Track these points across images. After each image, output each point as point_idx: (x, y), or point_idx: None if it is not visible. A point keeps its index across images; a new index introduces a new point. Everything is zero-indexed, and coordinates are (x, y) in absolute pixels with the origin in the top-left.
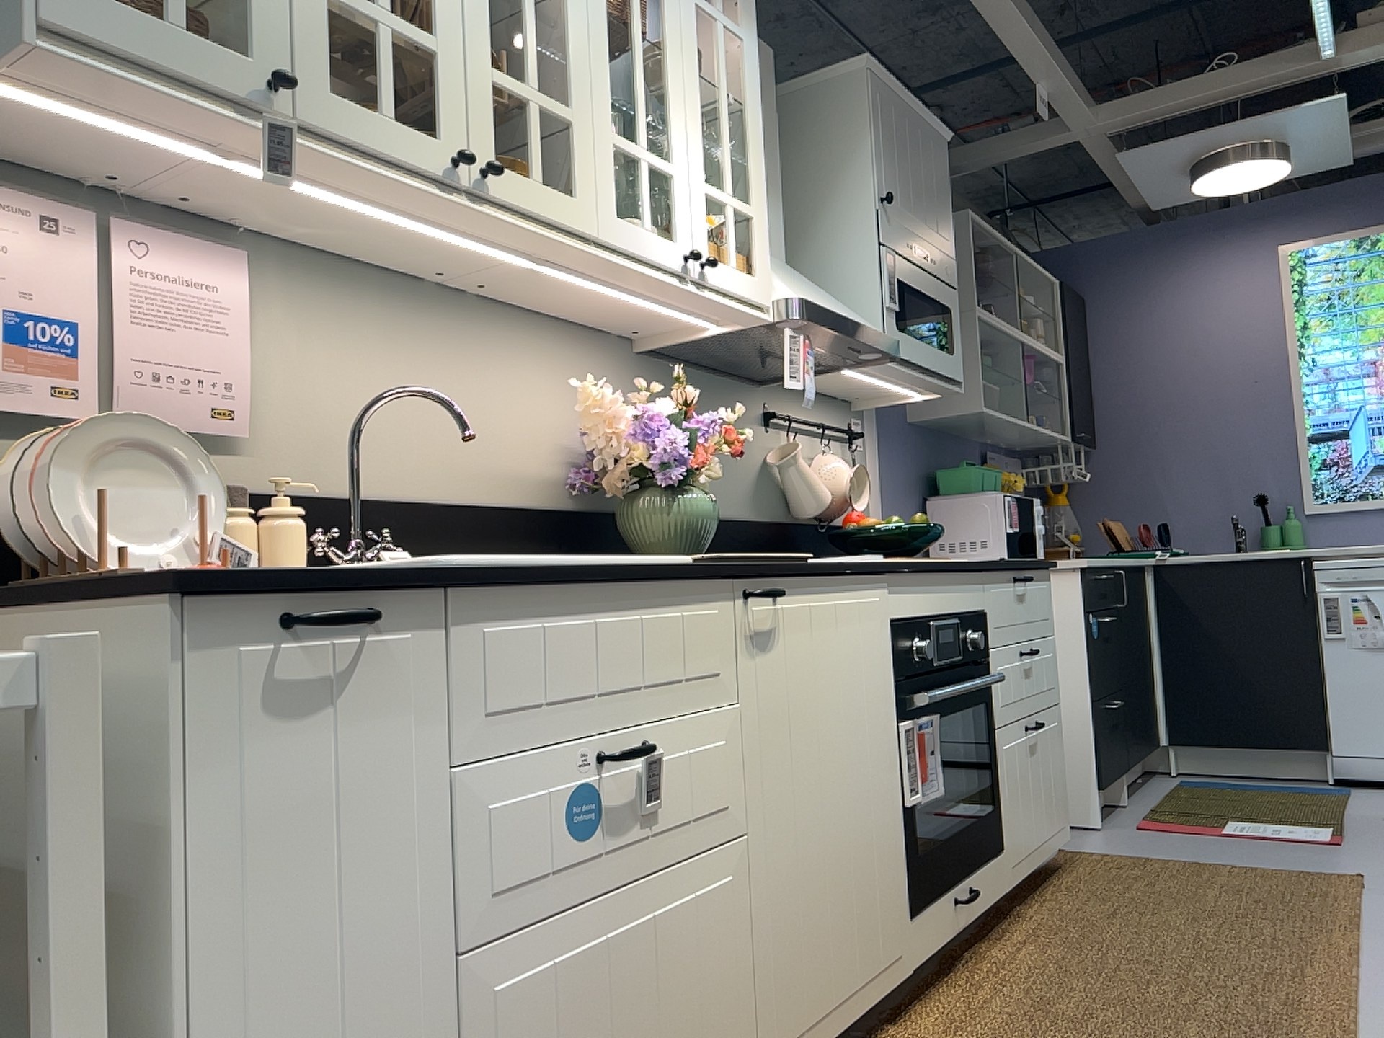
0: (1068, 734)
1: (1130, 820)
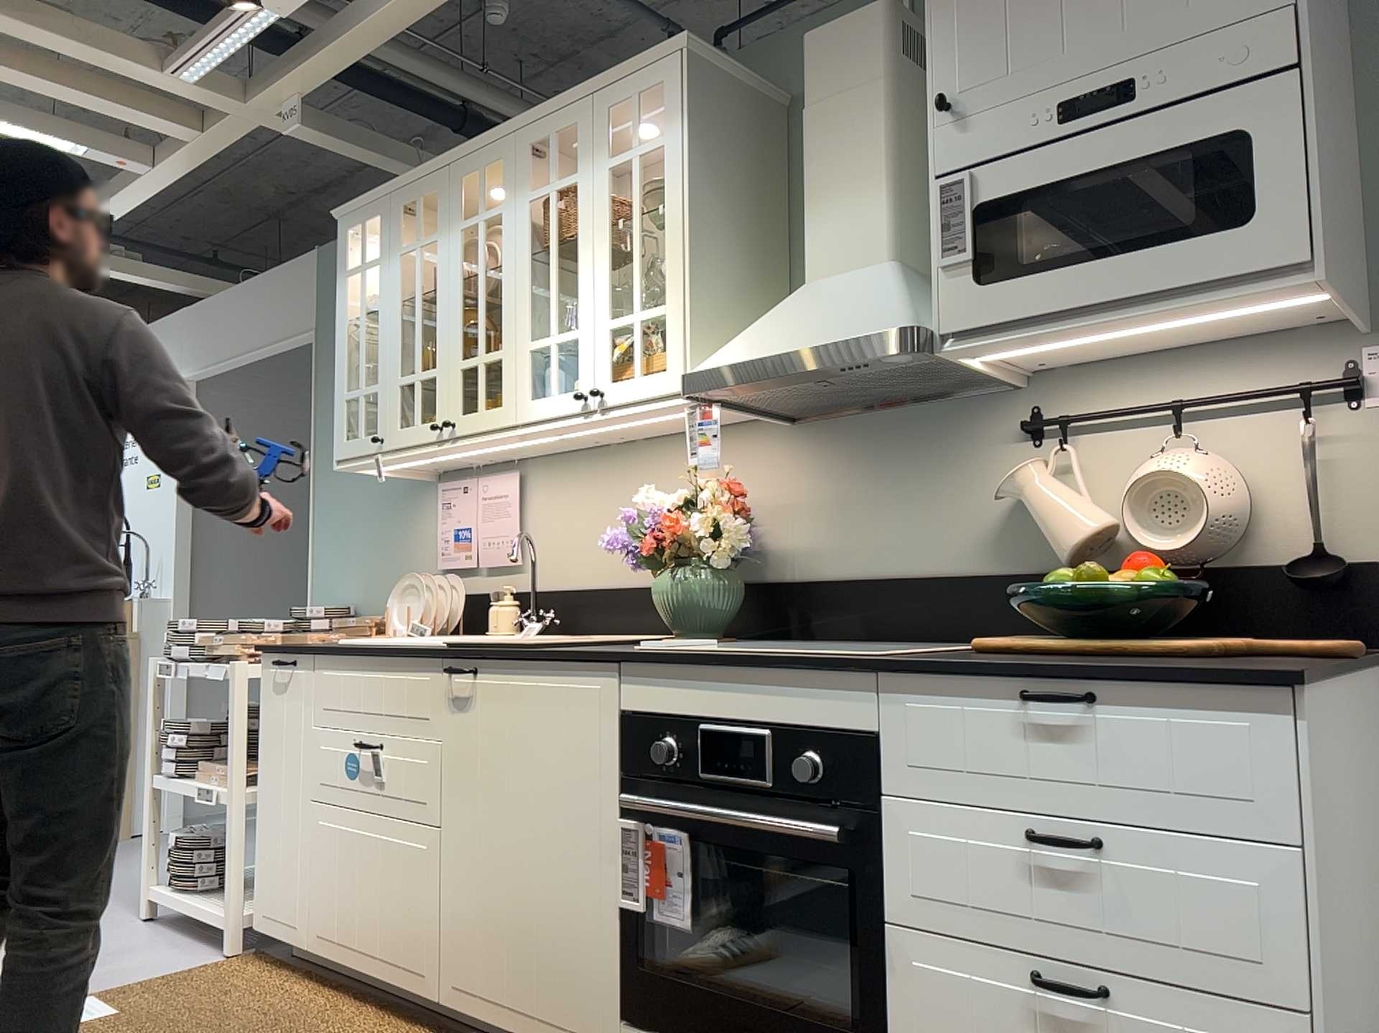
0: None
1: None
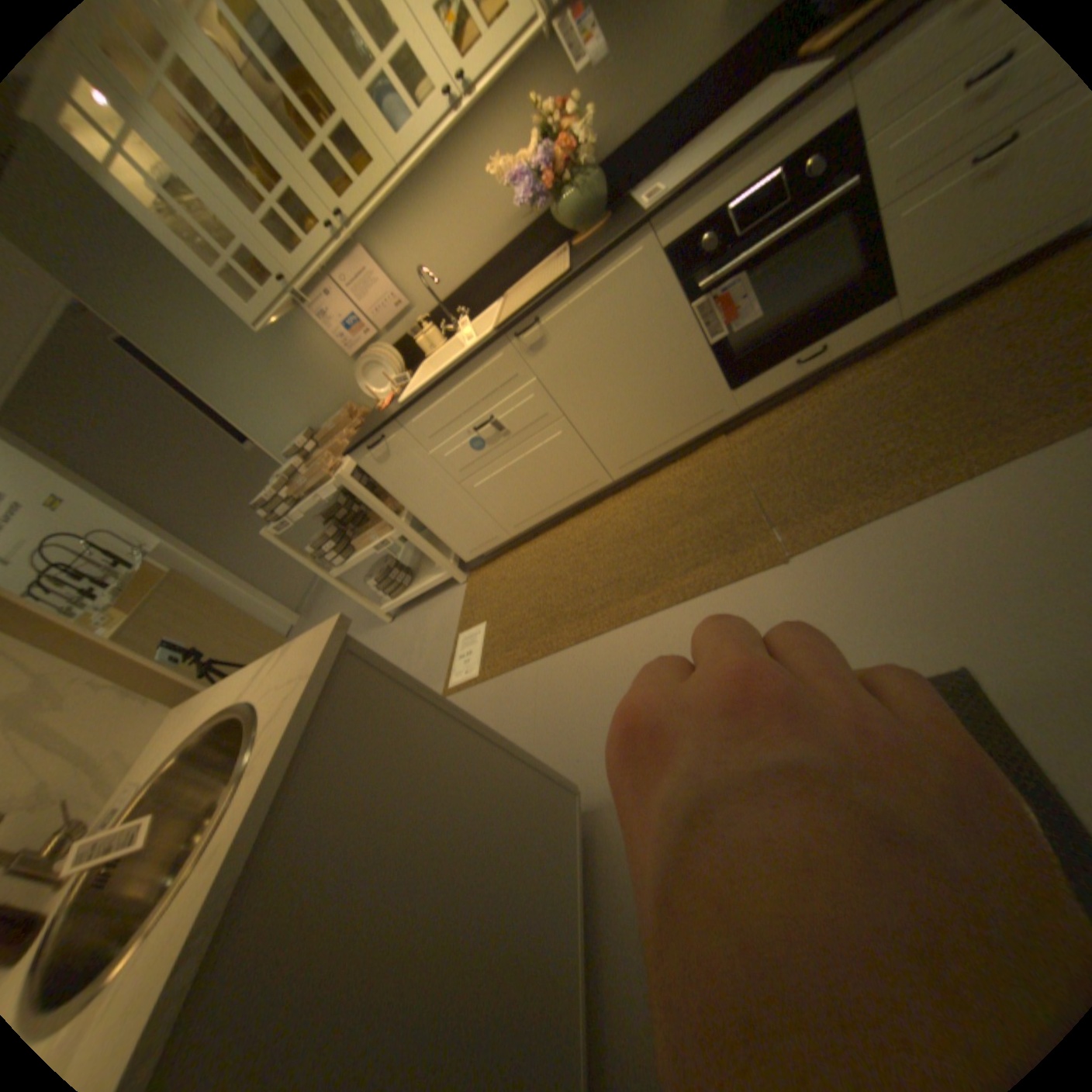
0: None
1: None
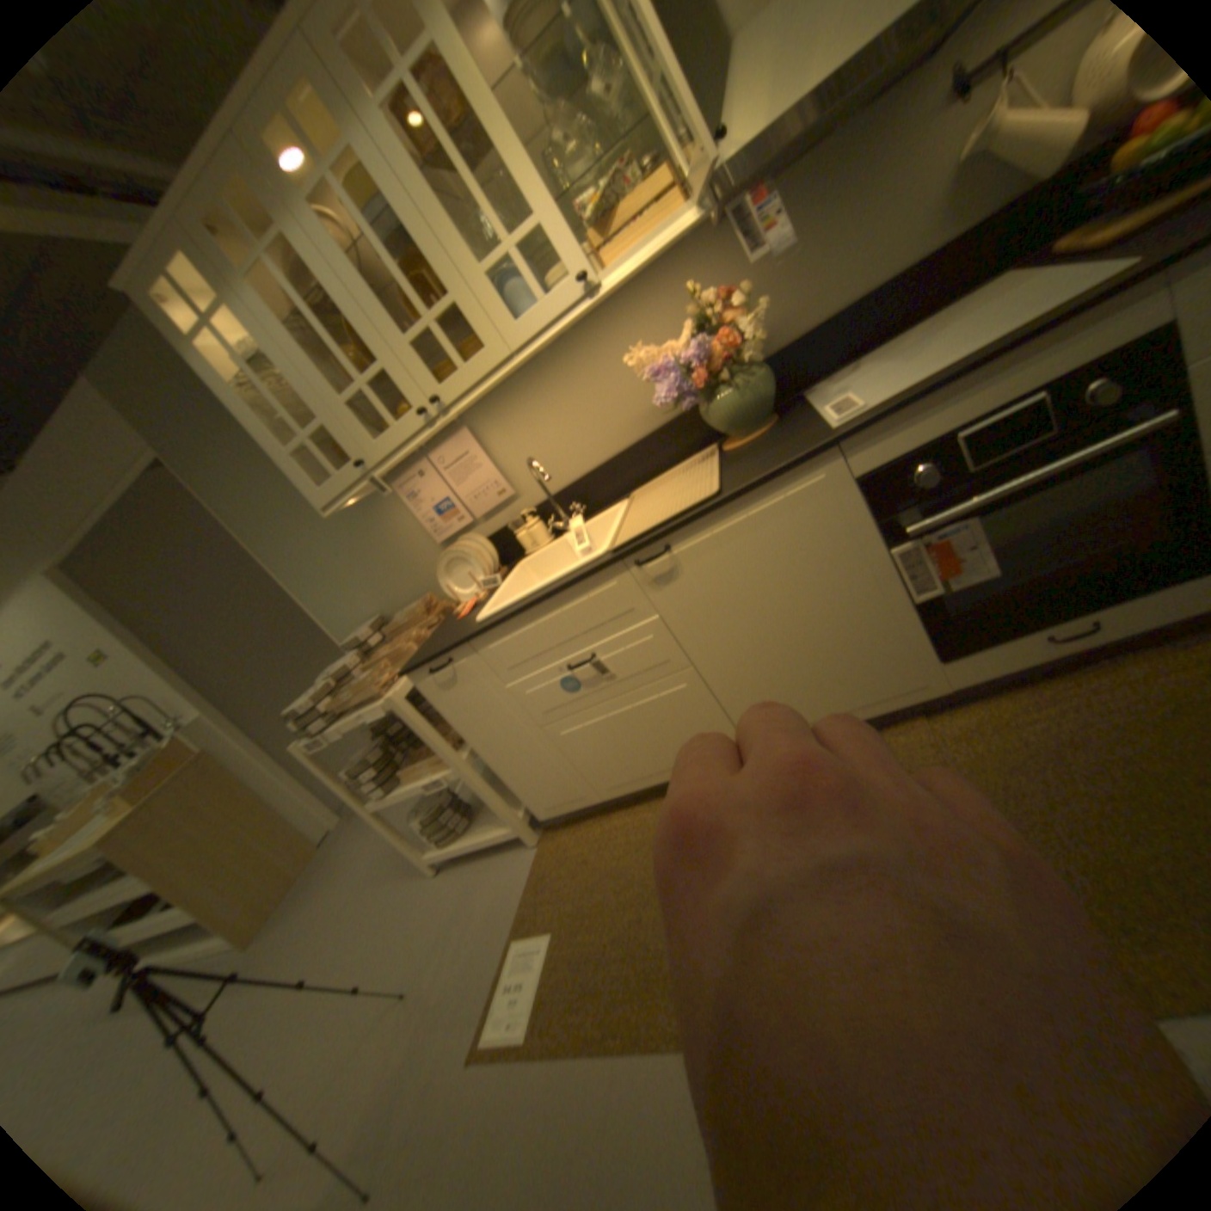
0: None
1: None
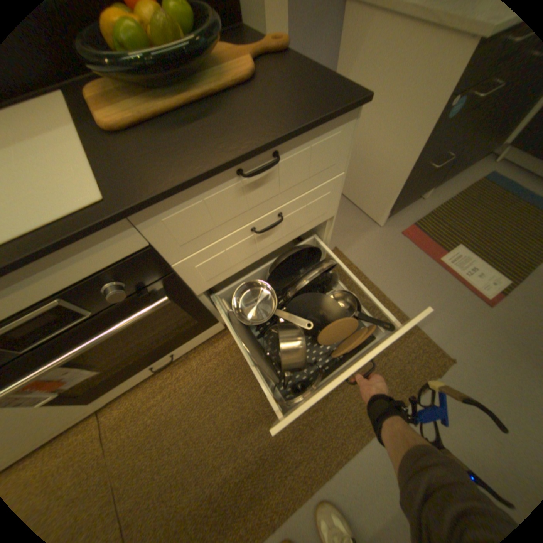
0: (389, 178)
1: (408, 220)
